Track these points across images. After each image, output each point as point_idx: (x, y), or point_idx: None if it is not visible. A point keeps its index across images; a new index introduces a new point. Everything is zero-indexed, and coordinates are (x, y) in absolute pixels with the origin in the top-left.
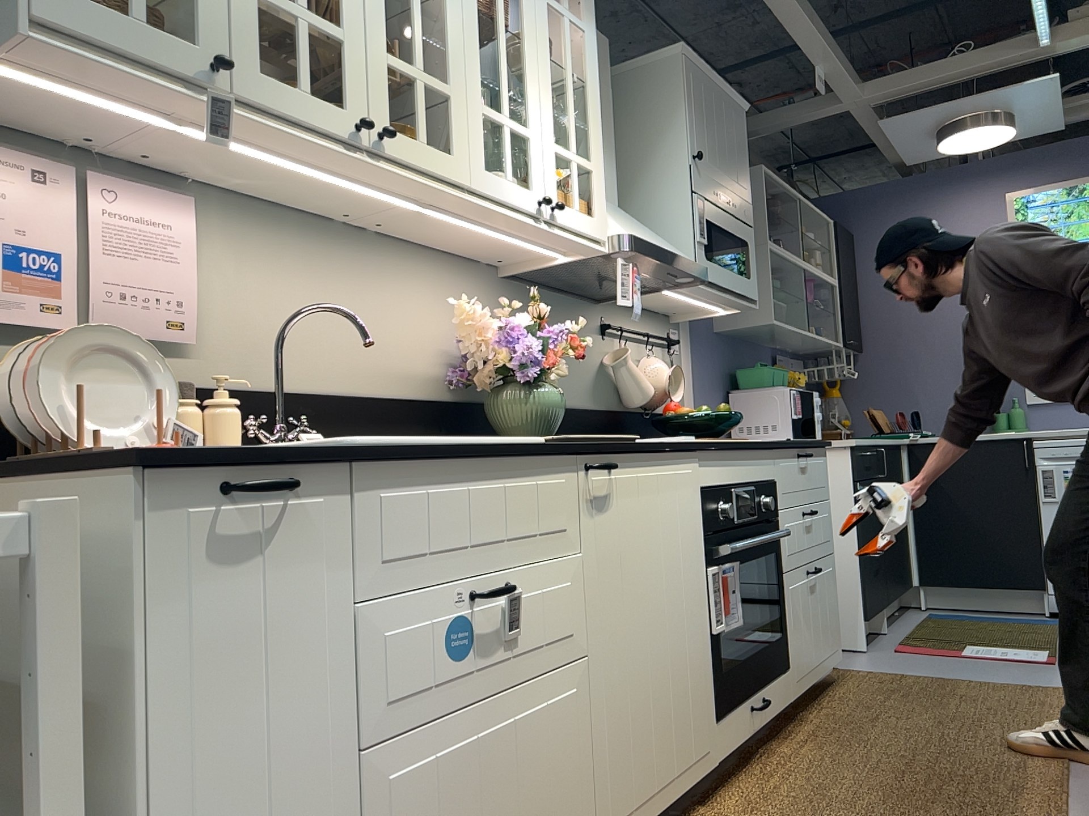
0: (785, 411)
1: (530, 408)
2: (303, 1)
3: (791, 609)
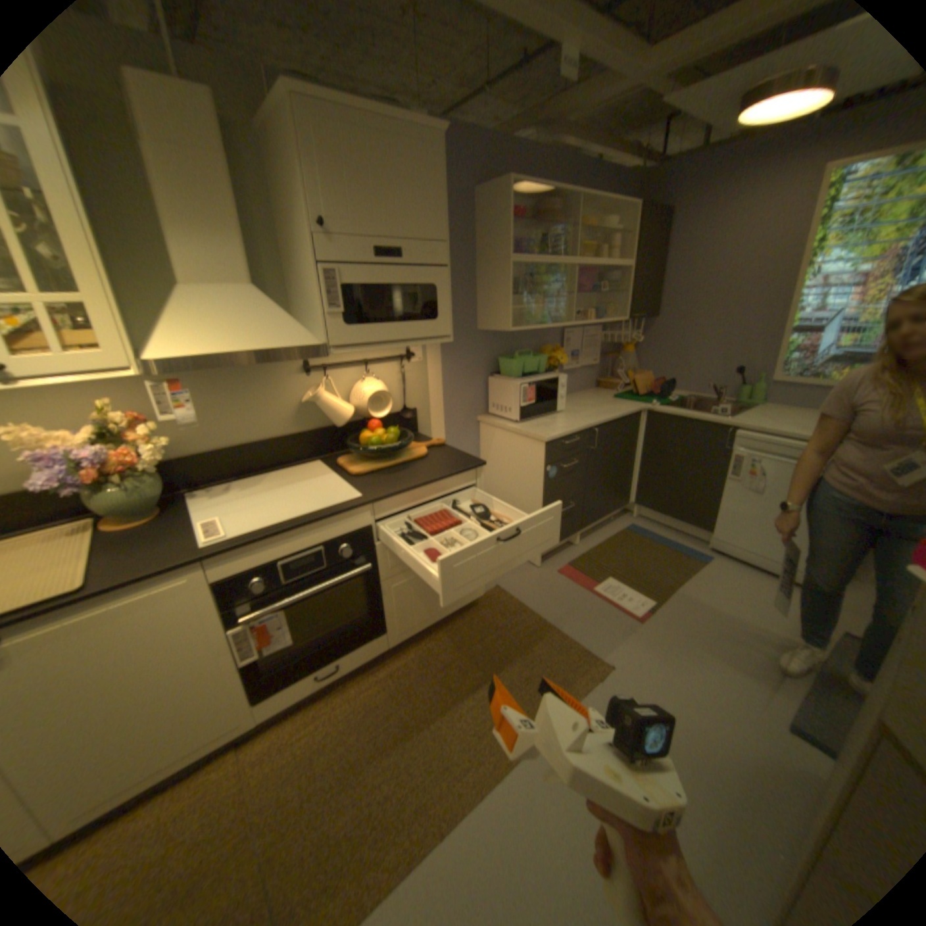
0: (518, 399)
1: (99, 505)
2: None
3: (391, 600)
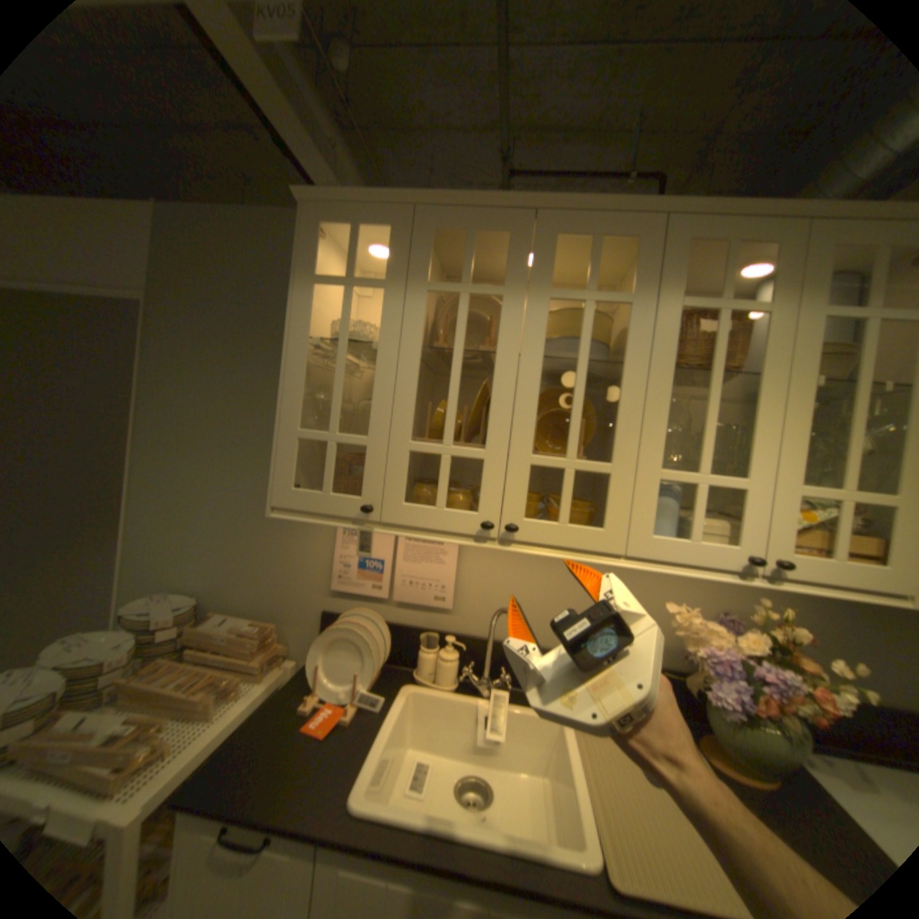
0: None
1: (738, 741)
2: (449, 439)
3: None
